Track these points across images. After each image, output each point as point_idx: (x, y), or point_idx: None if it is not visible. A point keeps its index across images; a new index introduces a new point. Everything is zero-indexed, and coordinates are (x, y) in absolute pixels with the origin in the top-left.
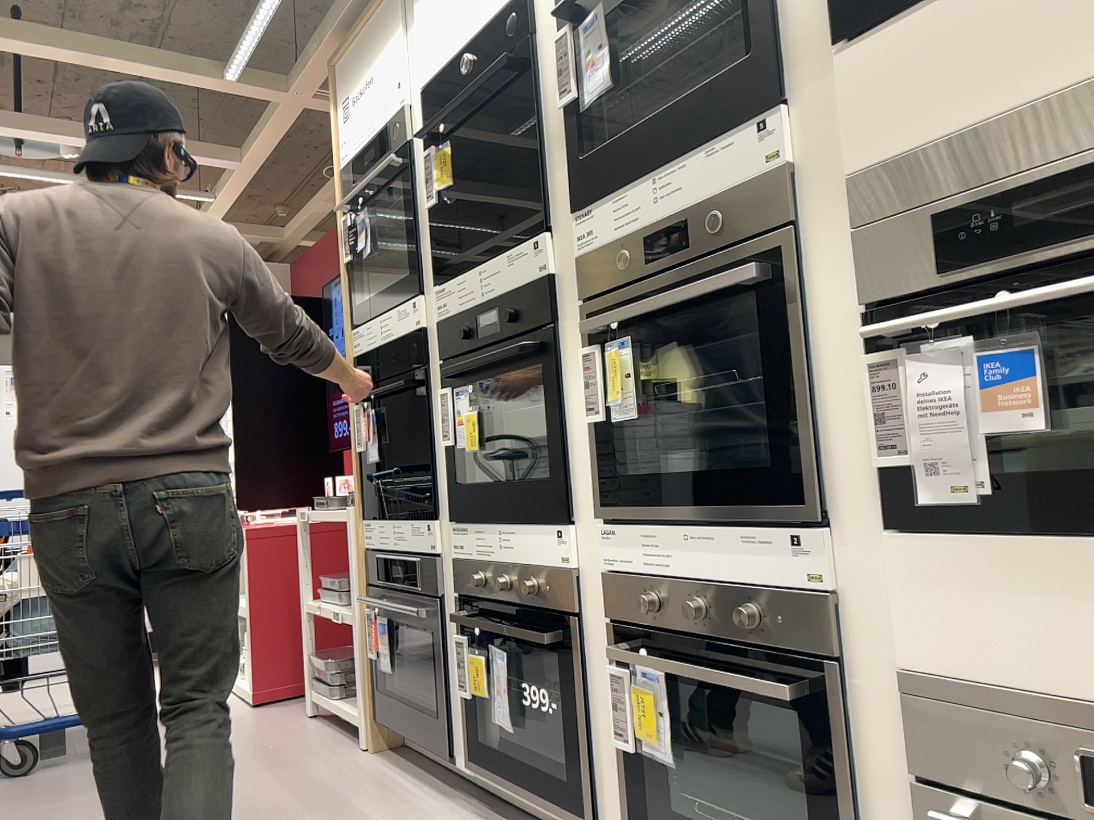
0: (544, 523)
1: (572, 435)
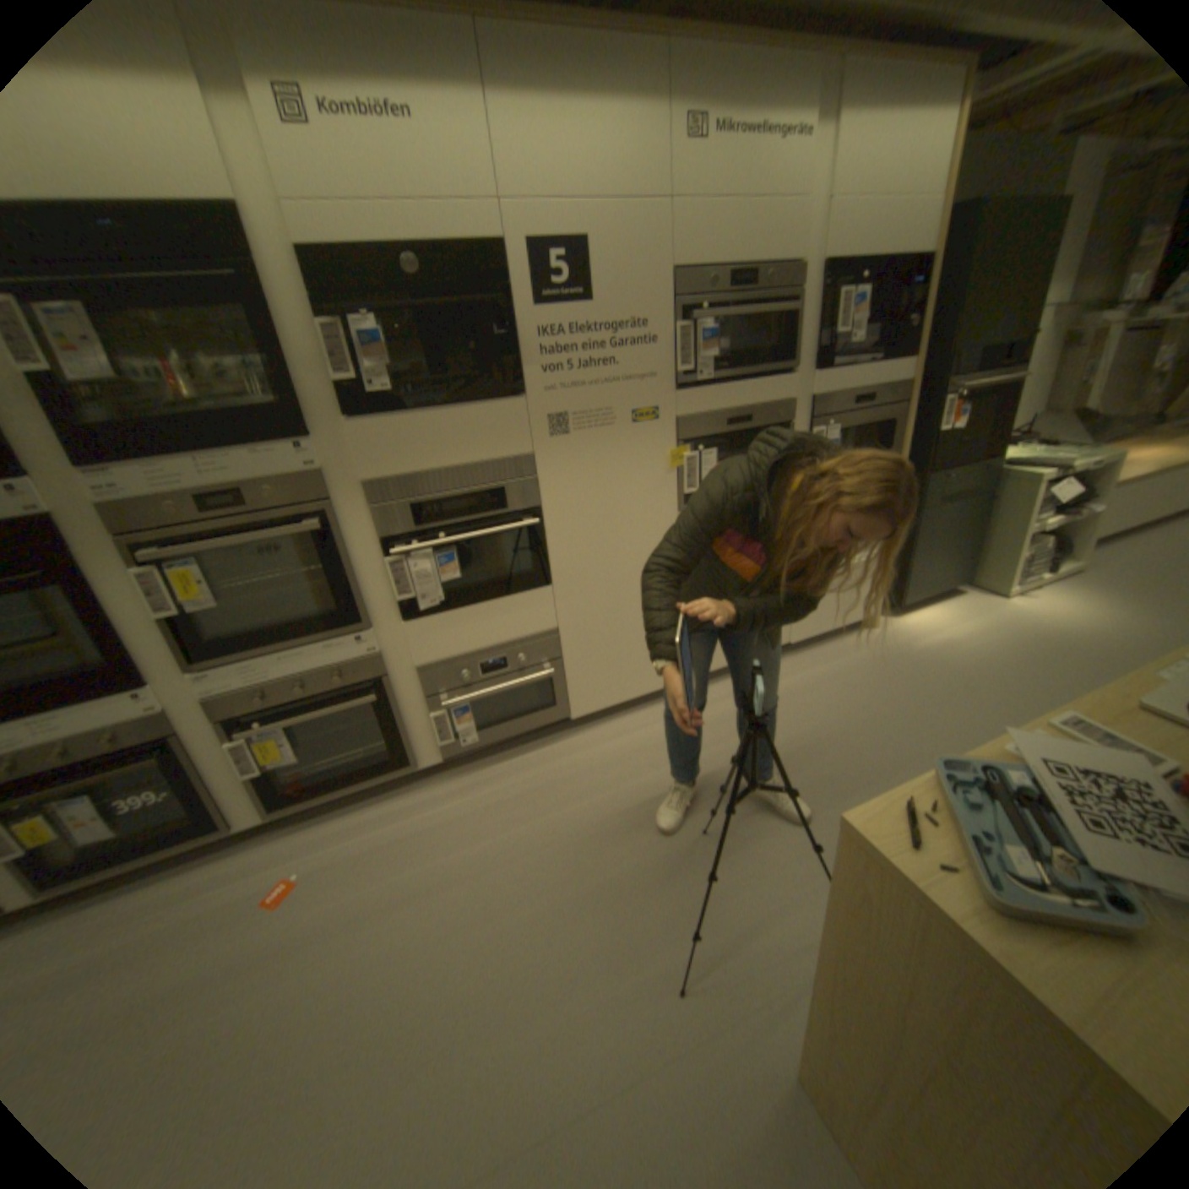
0: (106, 698)
1: (123, 632)
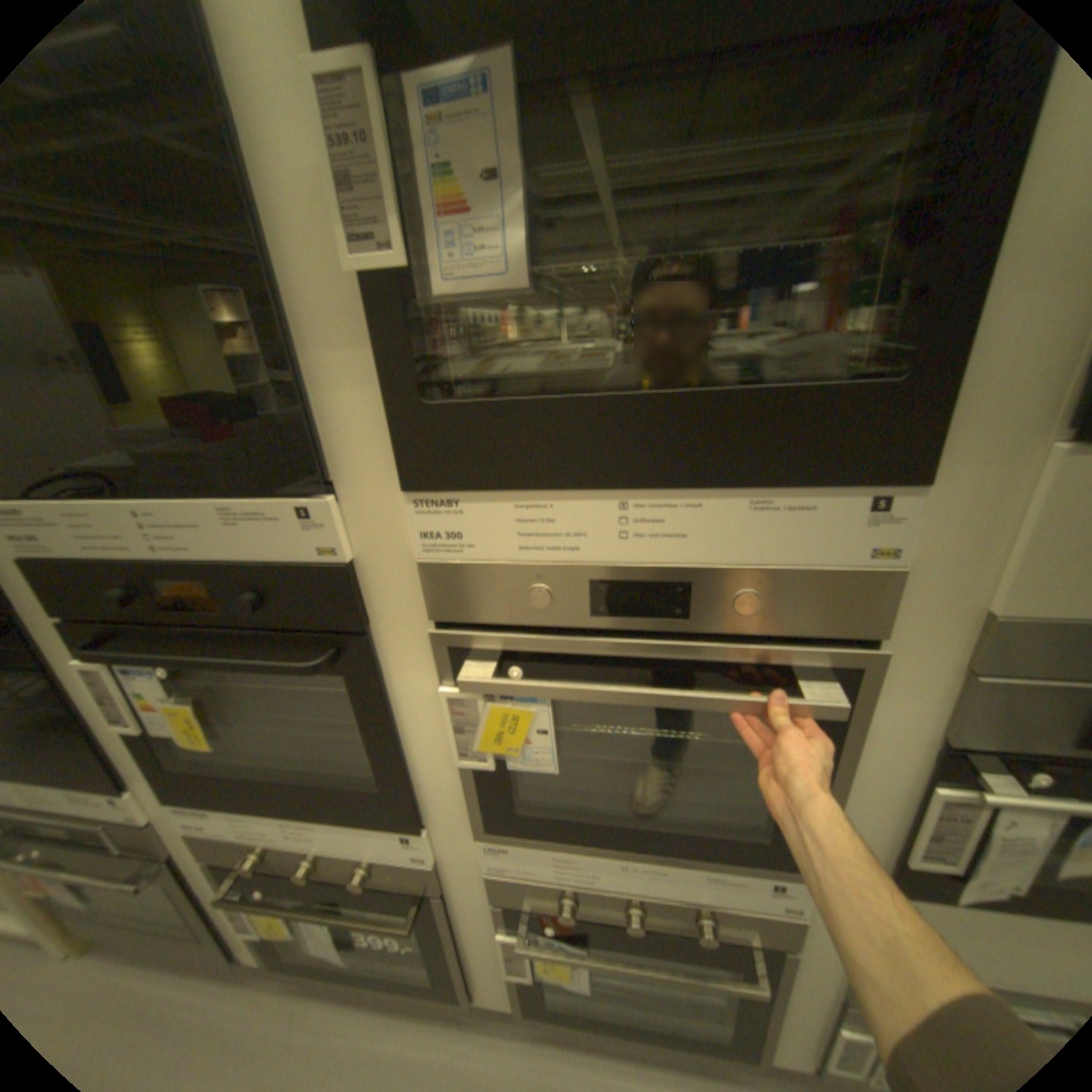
0: (373, 830)
1: (414, 754)
